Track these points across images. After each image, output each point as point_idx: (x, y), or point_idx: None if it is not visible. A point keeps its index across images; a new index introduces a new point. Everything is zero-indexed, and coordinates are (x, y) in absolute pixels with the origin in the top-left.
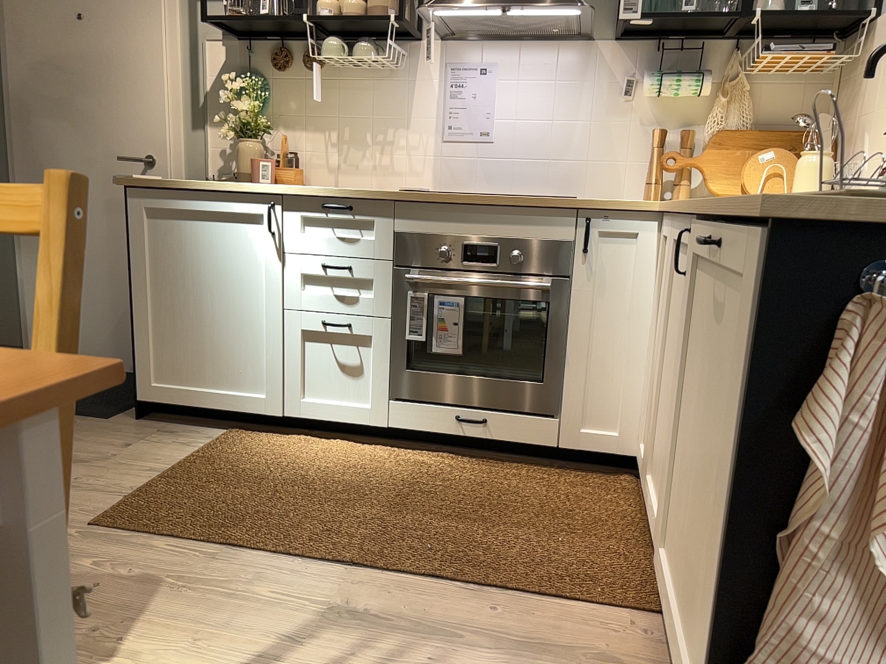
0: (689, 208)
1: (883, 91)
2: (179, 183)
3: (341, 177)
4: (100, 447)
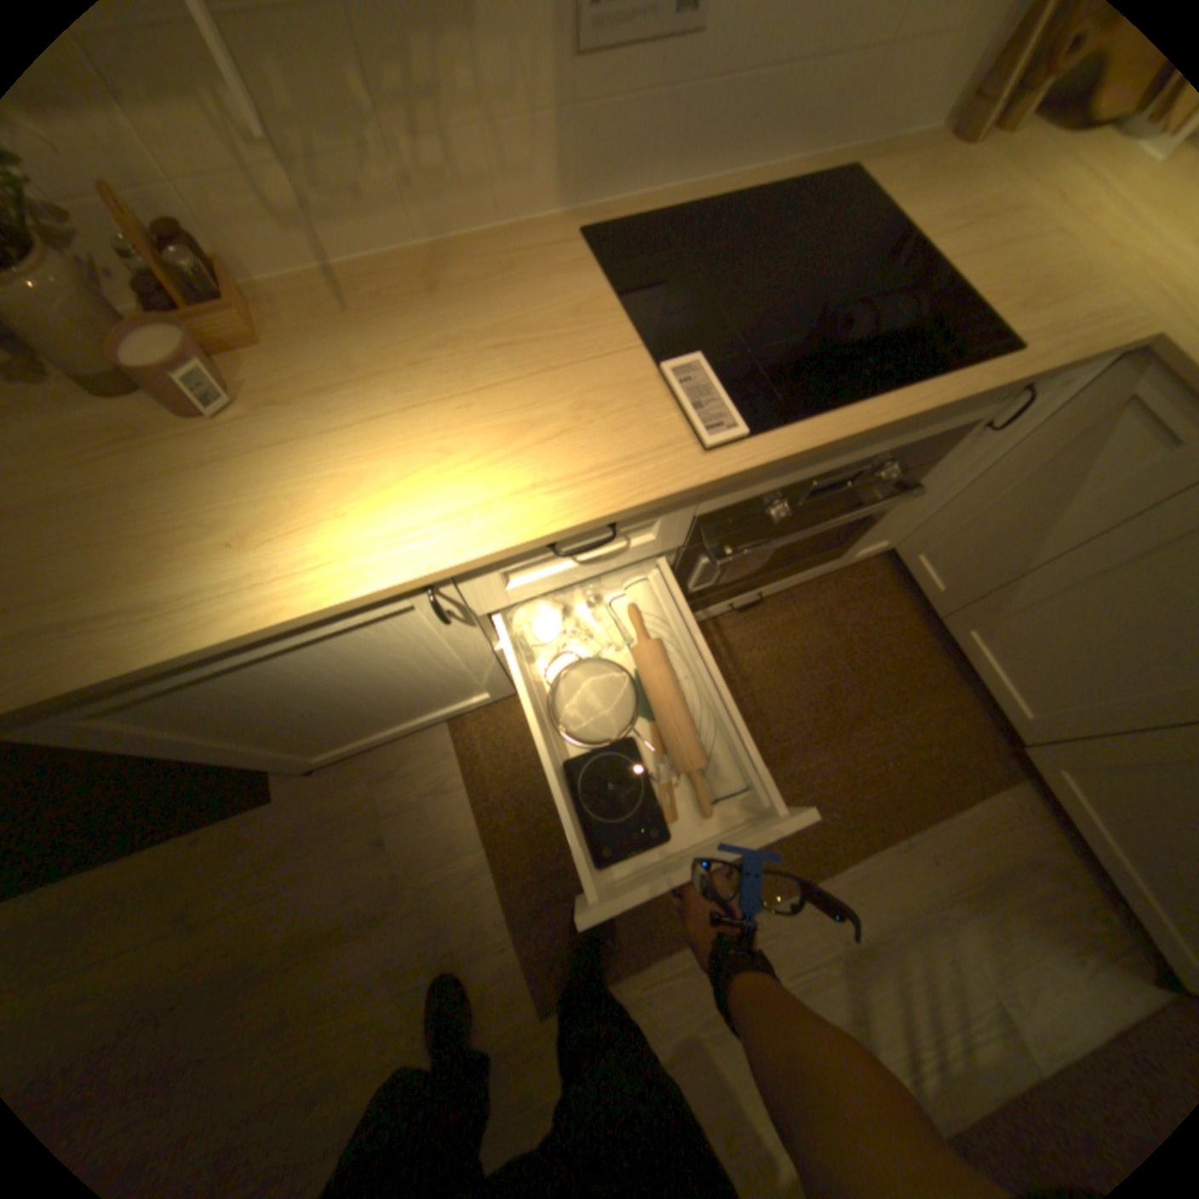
0: None
1: None
2: (119, 672)
3: (321, 226)
4: (351, 876)
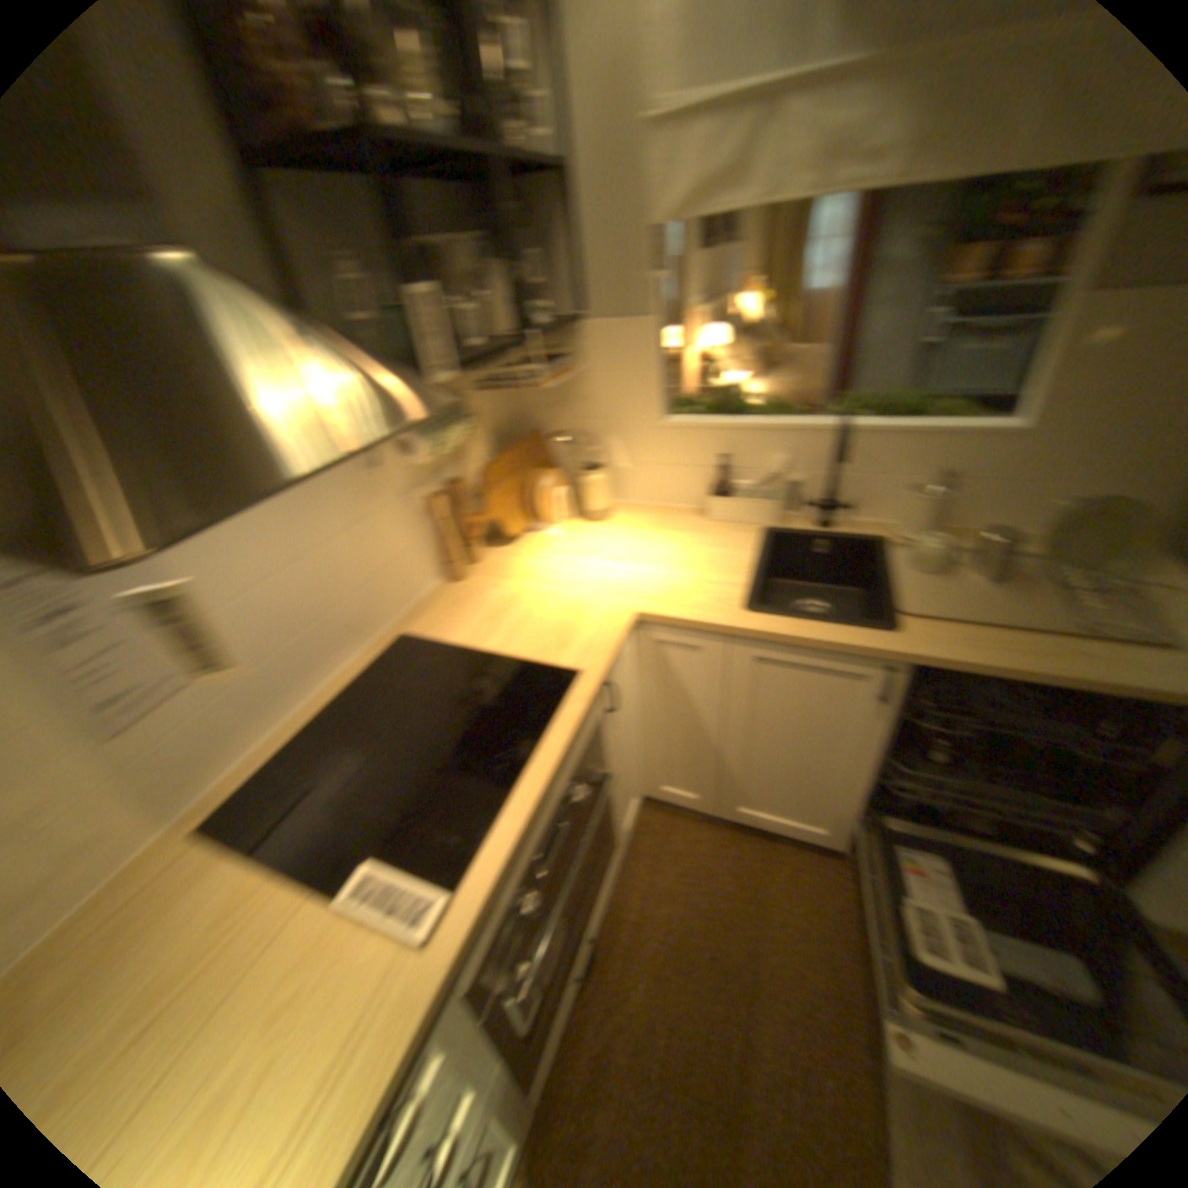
0: (897, 650)
1: (636, 398)
2: None
3: None
4: None
